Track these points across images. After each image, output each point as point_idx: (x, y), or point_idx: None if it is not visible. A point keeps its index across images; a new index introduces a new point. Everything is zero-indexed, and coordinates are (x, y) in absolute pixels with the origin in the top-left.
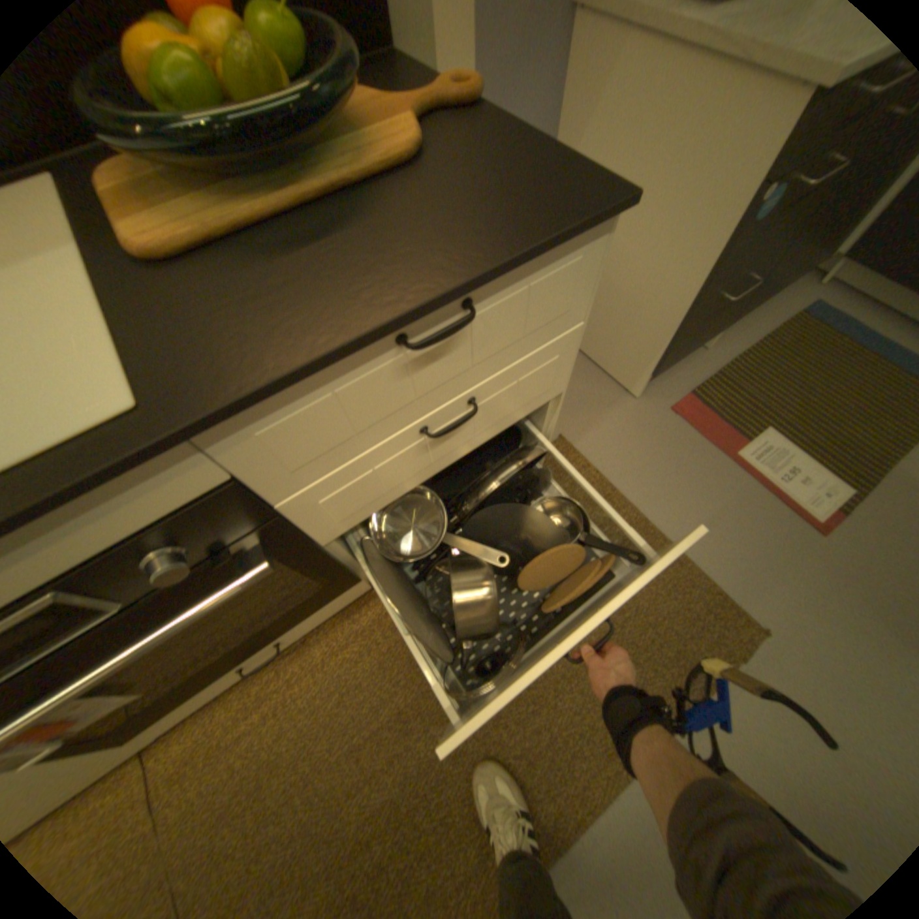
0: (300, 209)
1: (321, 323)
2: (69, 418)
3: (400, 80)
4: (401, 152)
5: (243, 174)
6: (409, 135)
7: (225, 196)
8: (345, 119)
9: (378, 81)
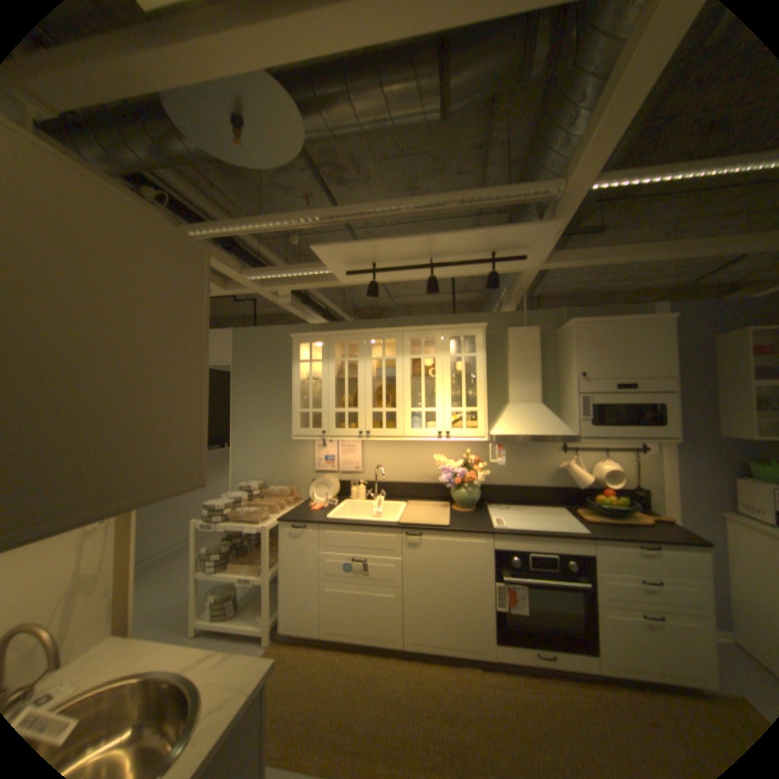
0: (622, 526)
1: (626, 538)
2: (580, 533)
3: (652, 516)
4: (649, 526)
5: (609, 519)
6: (652, 524)
7: (605, 520)
8: (635, 518)
9: (645, 515)
